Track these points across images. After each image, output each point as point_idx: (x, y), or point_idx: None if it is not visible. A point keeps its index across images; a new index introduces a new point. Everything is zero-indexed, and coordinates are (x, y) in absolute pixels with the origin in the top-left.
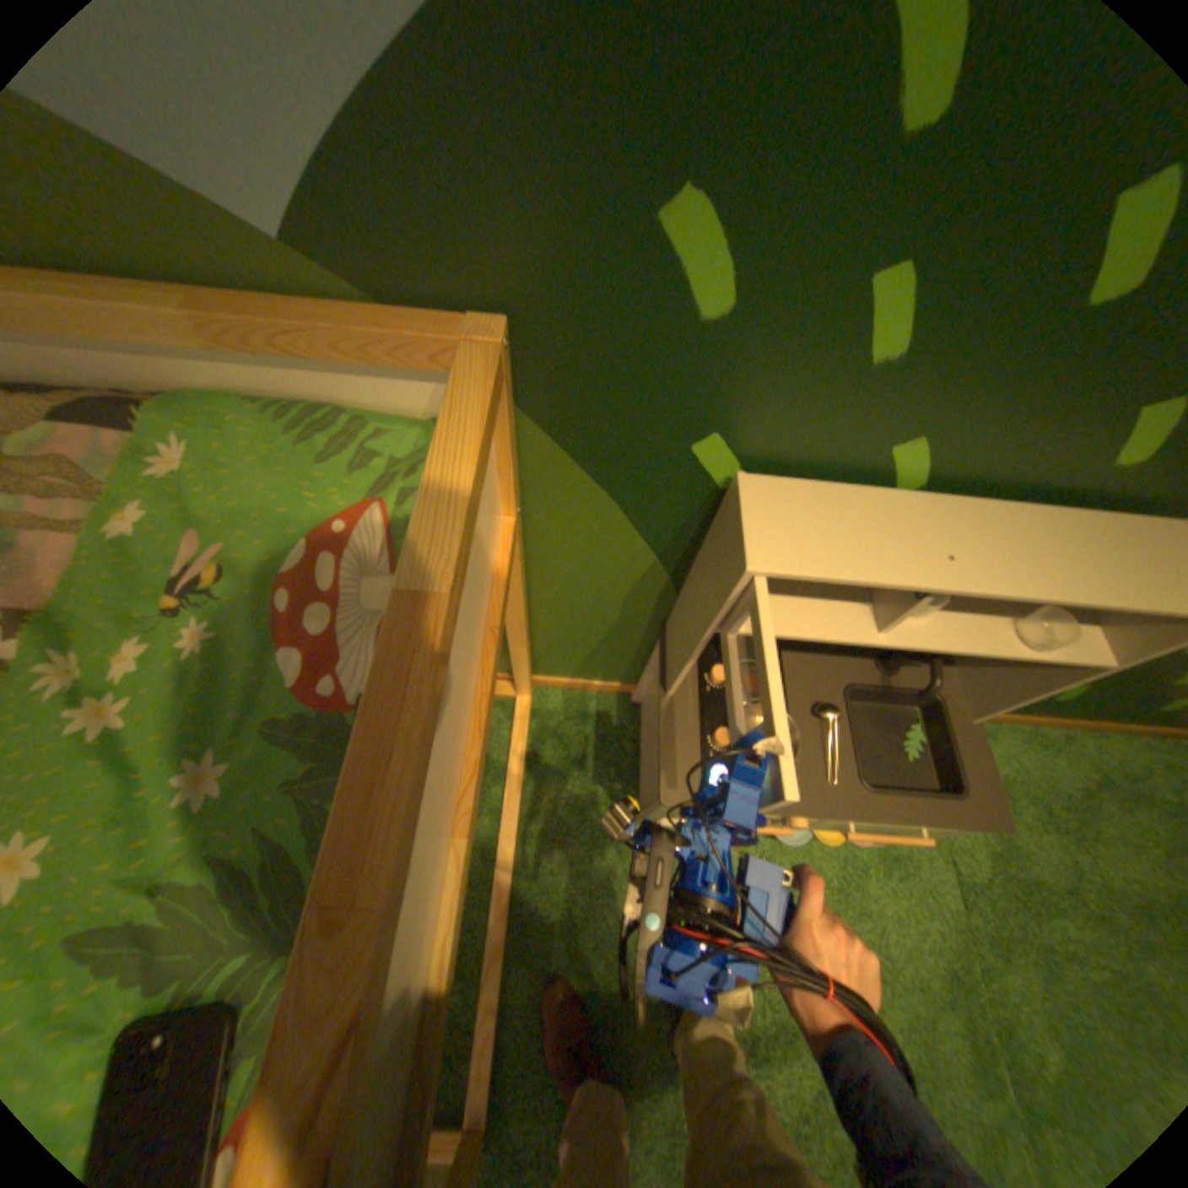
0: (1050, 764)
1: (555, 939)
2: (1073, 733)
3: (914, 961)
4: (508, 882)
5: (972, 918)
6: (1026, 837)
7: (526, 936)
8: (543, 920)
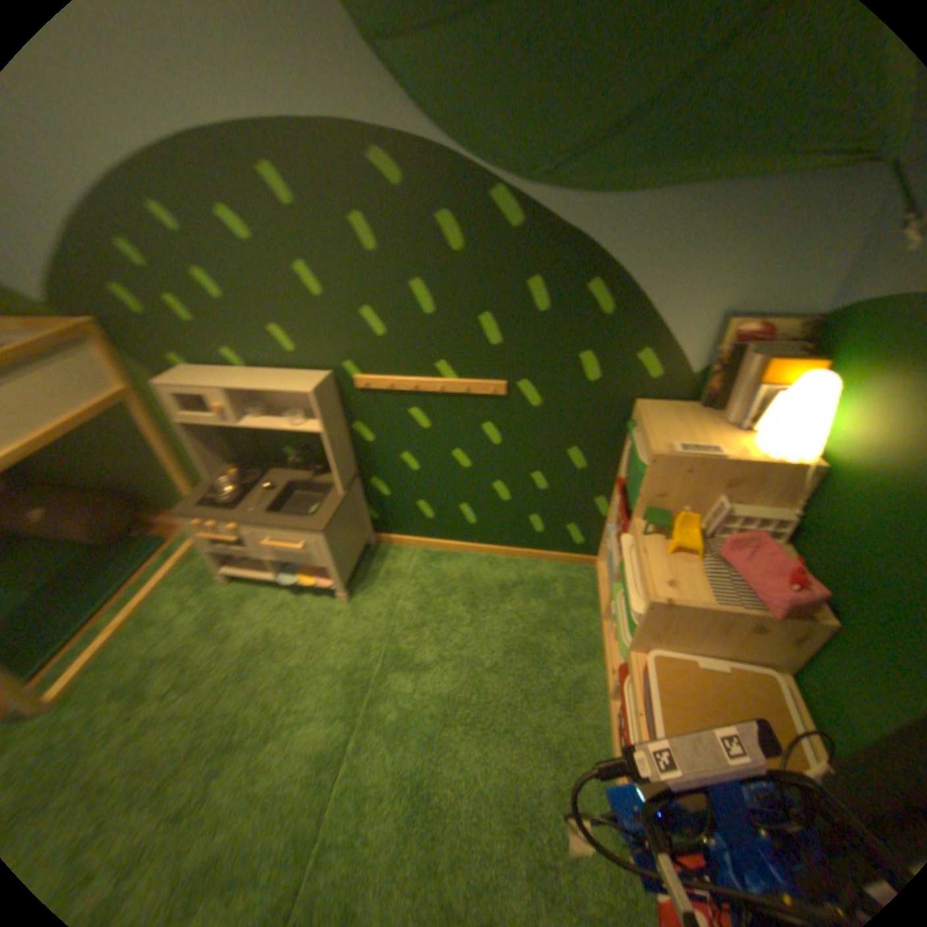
0: (490, 573)
1: (151, 628)
2: (515, 558)
3: (339, 660)
4: (143, 598)
5: (390, 643)
6: (451, 607)
7: (138, 626)
8: (151, 620)
